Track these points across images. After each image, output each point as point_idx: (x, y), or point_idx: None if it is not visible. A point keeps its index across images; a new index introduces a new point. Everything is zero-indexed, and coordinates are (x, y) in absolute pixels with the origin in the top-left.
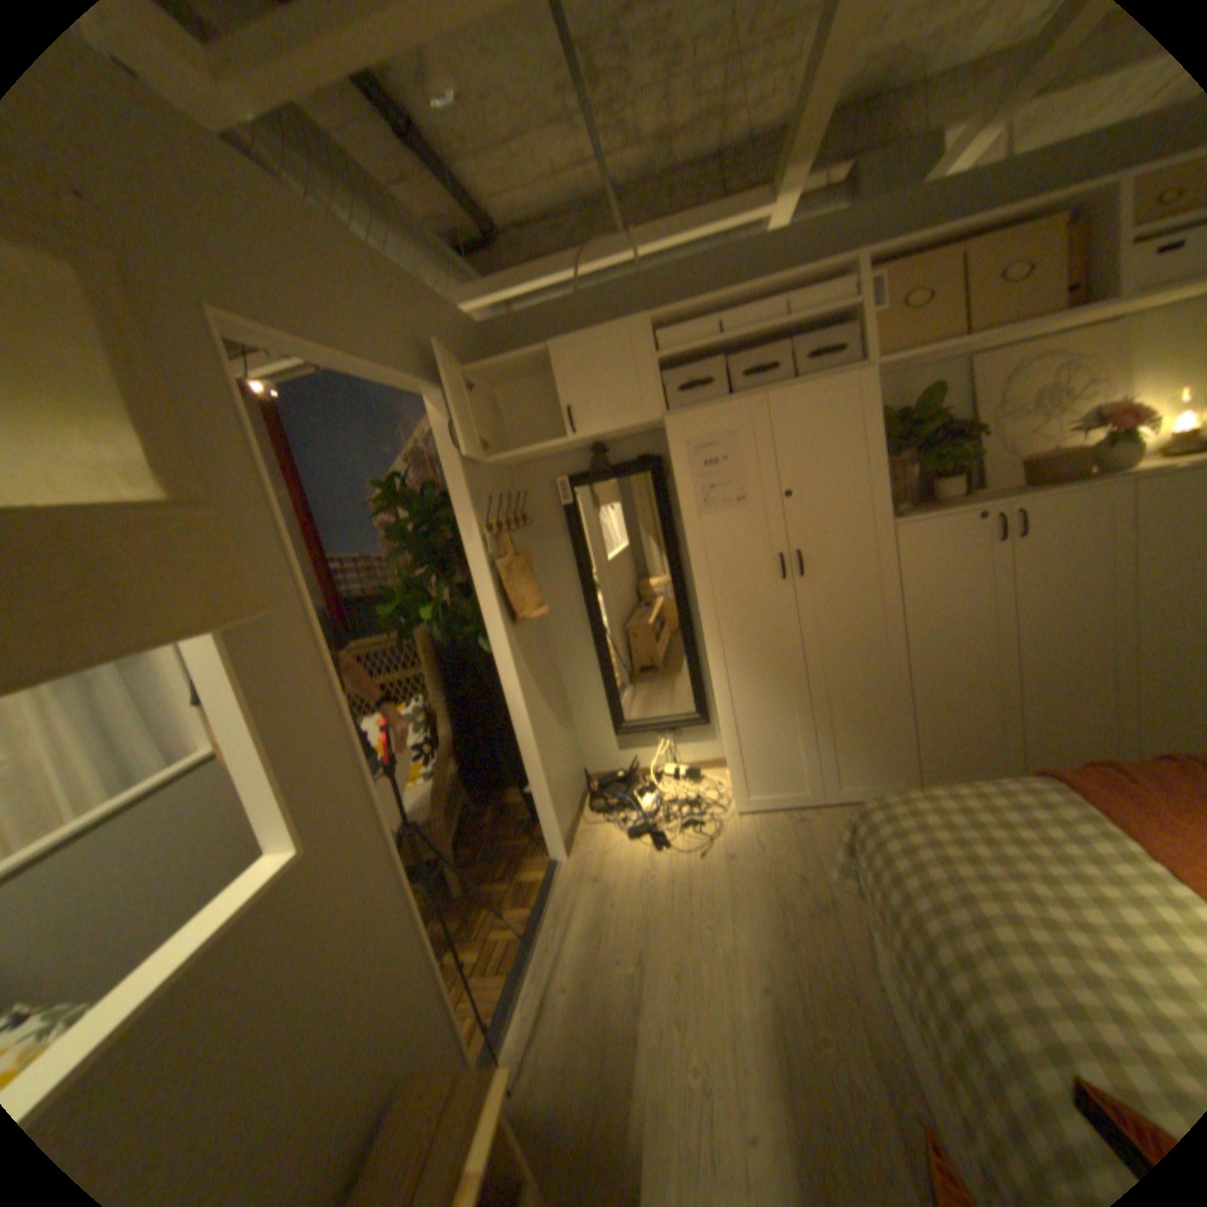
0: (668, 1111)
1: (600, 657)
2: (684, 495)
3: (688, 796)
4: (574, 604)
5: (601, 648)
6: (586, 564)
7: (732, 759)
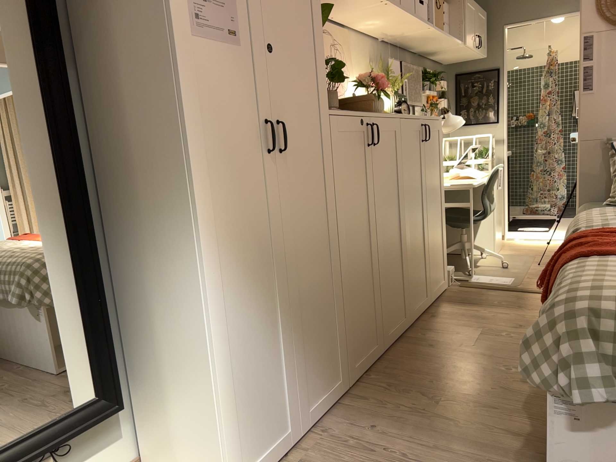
0: None
1: None
2: None
3: None
4: None
5: None
6: None
7: (223, 423)
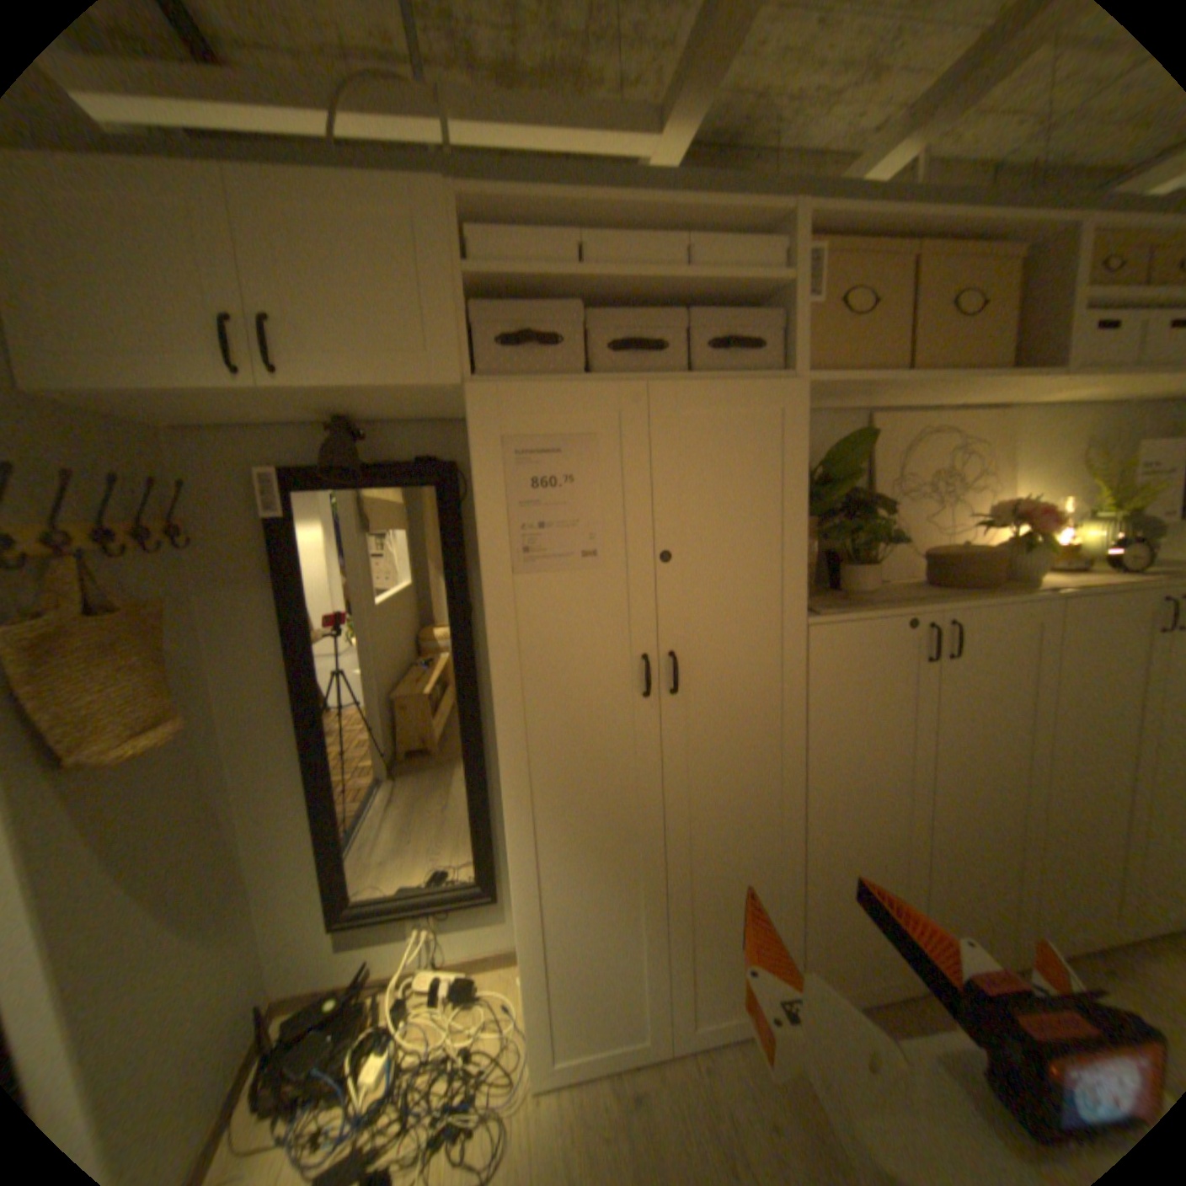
0: None
1: (312, 795)
2: (490, 533)
3: (448, 1061)
4: (273, 696)
5: (317, 777)
6: (302, 628)
7: (532, 1000)
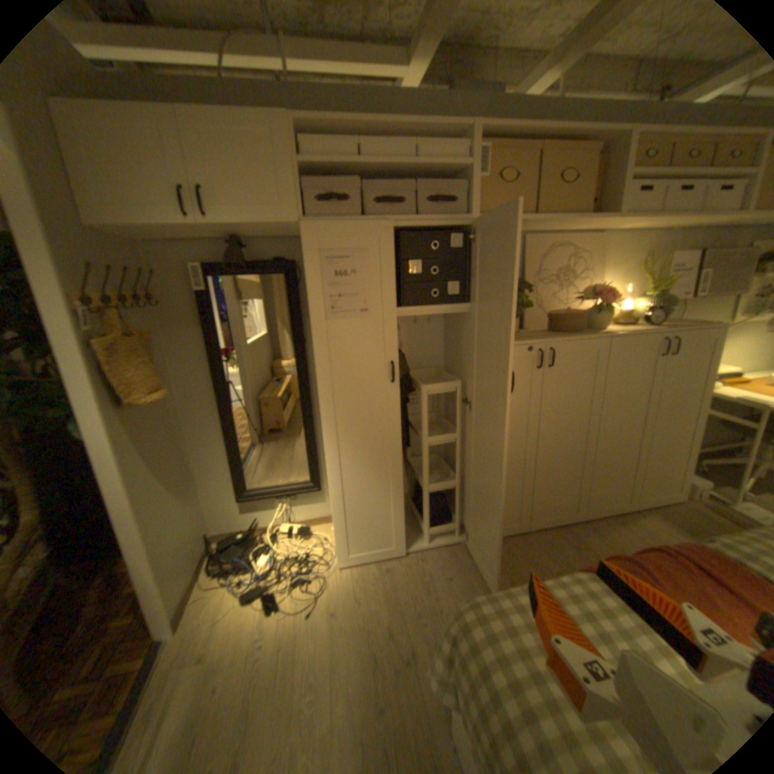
0: None
1: (227, 435)
2: (315, 299)
3: (299, 555)
4: (204, 385)
5: (229, 426)
6: (218, 349)
7: (339, 525)
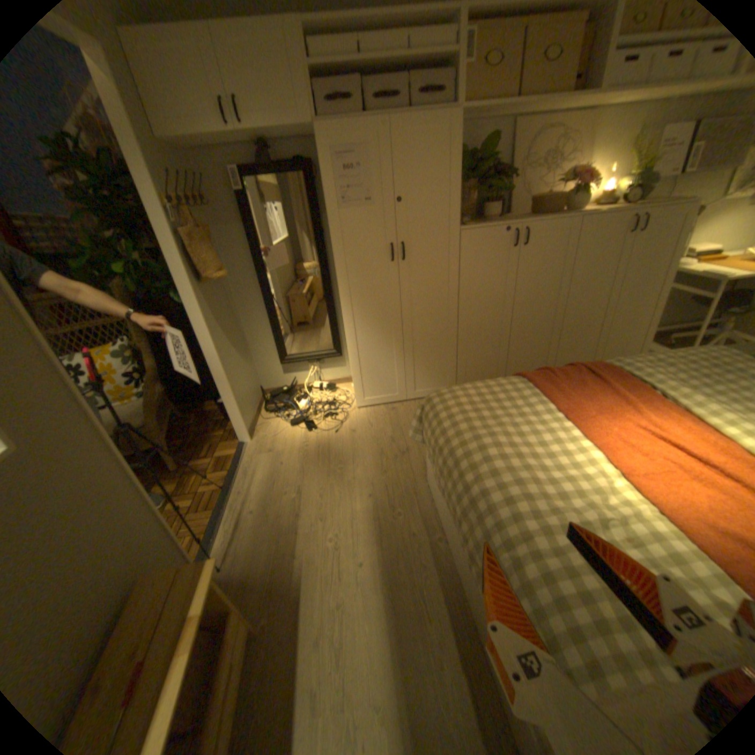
0: (316, 560)
1: (269, 312)
2: (328, 191)
3: (329, 399)
4: (248, 272)
5: (270, 305)
6: (256, 242)
7: (356, 376)
